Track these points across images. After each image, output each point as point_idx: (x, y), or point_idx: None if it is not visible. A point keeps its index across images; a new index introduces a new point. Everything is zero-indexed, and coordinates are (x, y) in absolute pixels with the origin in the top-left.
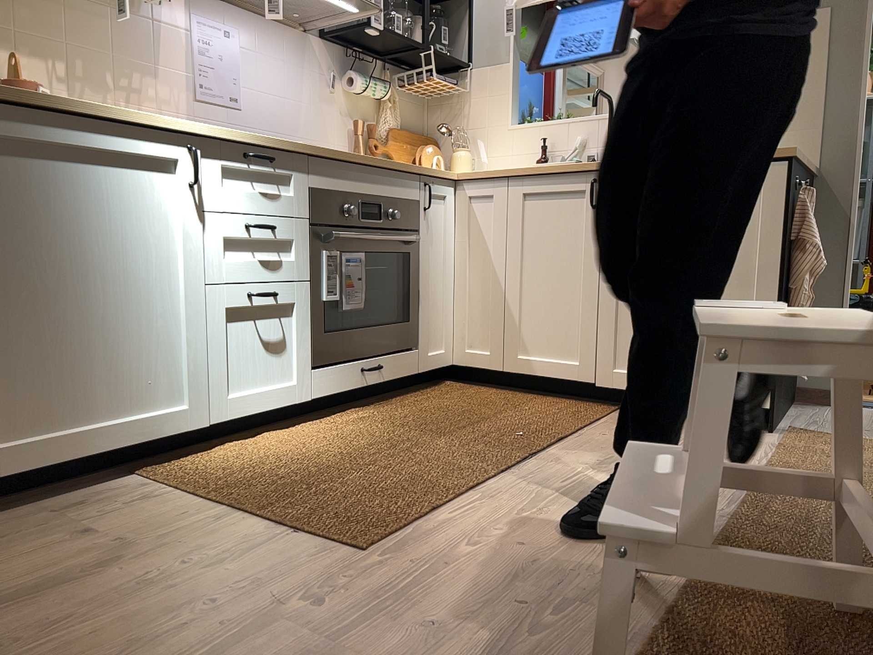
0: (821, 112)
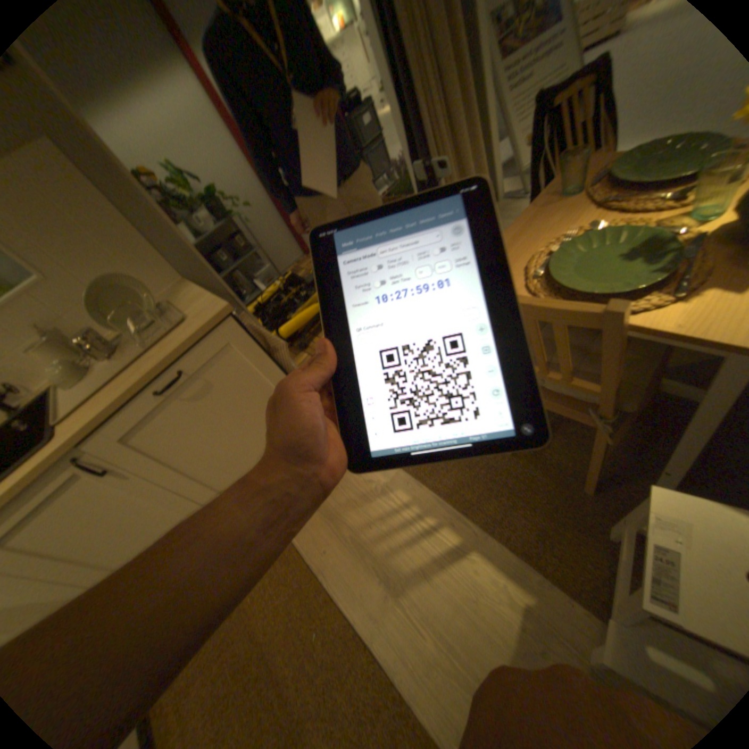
0: (145, 236)
